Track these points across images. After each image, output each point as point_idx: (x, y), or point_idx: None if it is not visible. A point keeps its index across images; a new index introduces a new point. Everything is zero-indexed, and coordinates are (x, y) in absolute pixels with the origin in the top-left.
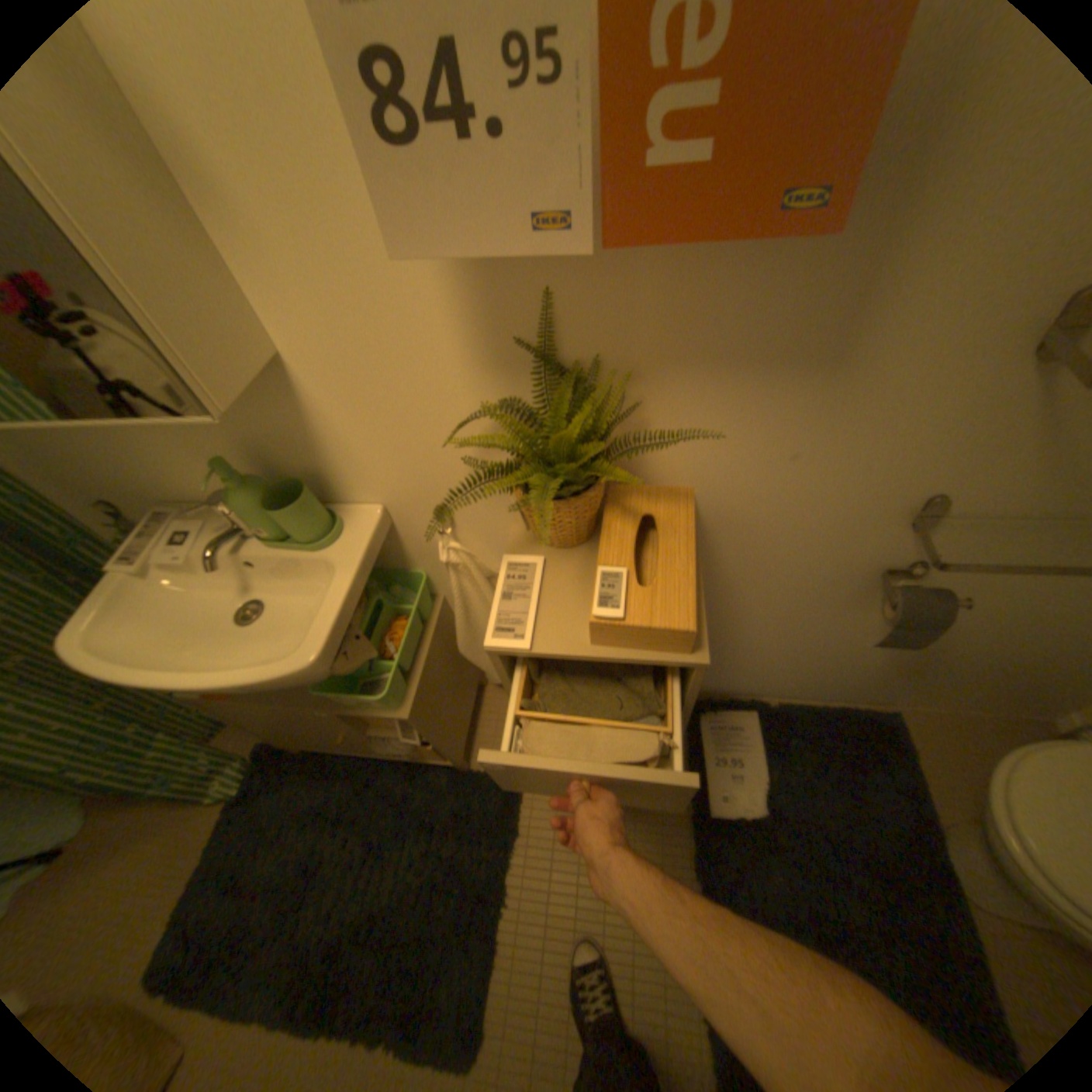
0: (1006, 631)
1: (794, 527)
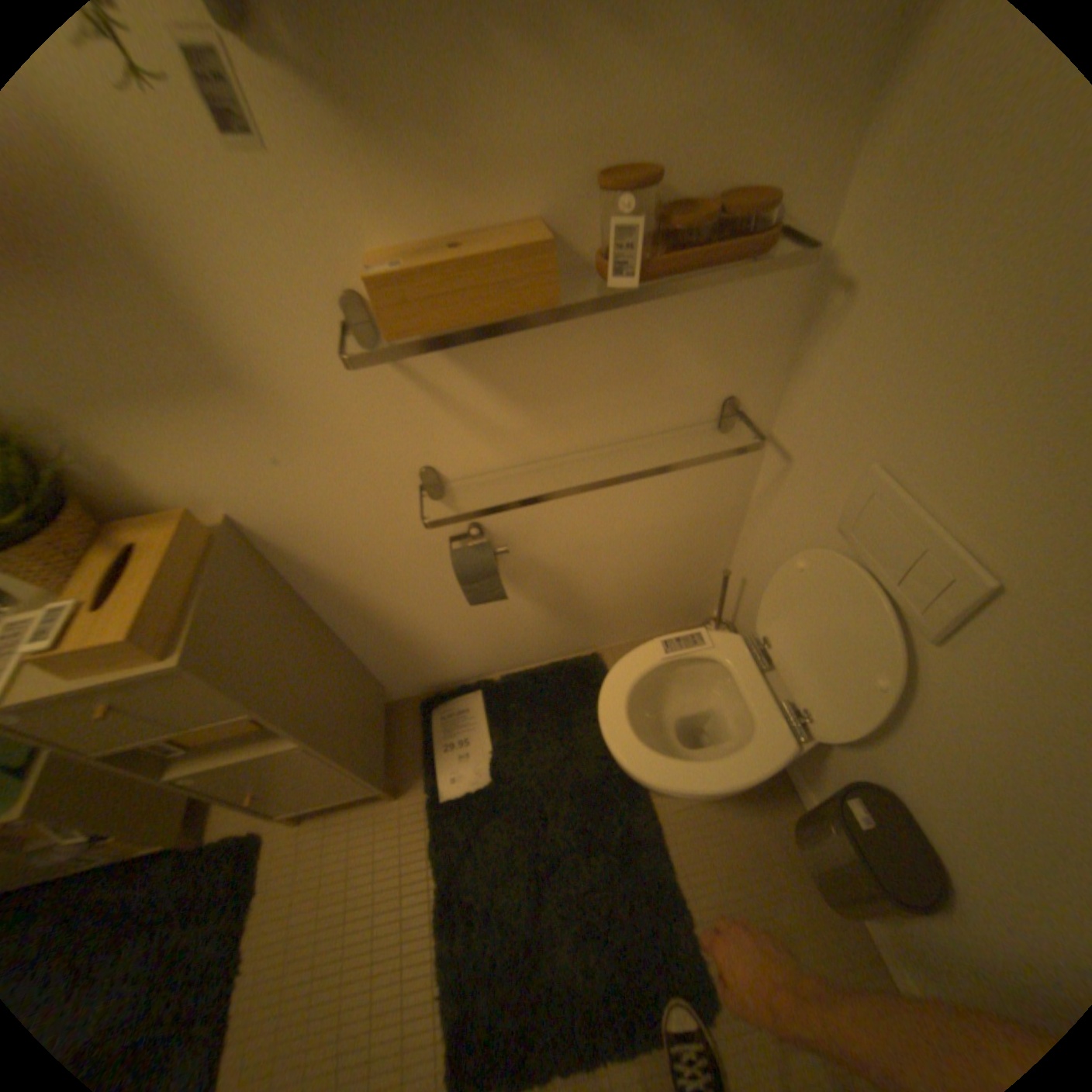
0: (596, 562)
1: (341, 521)
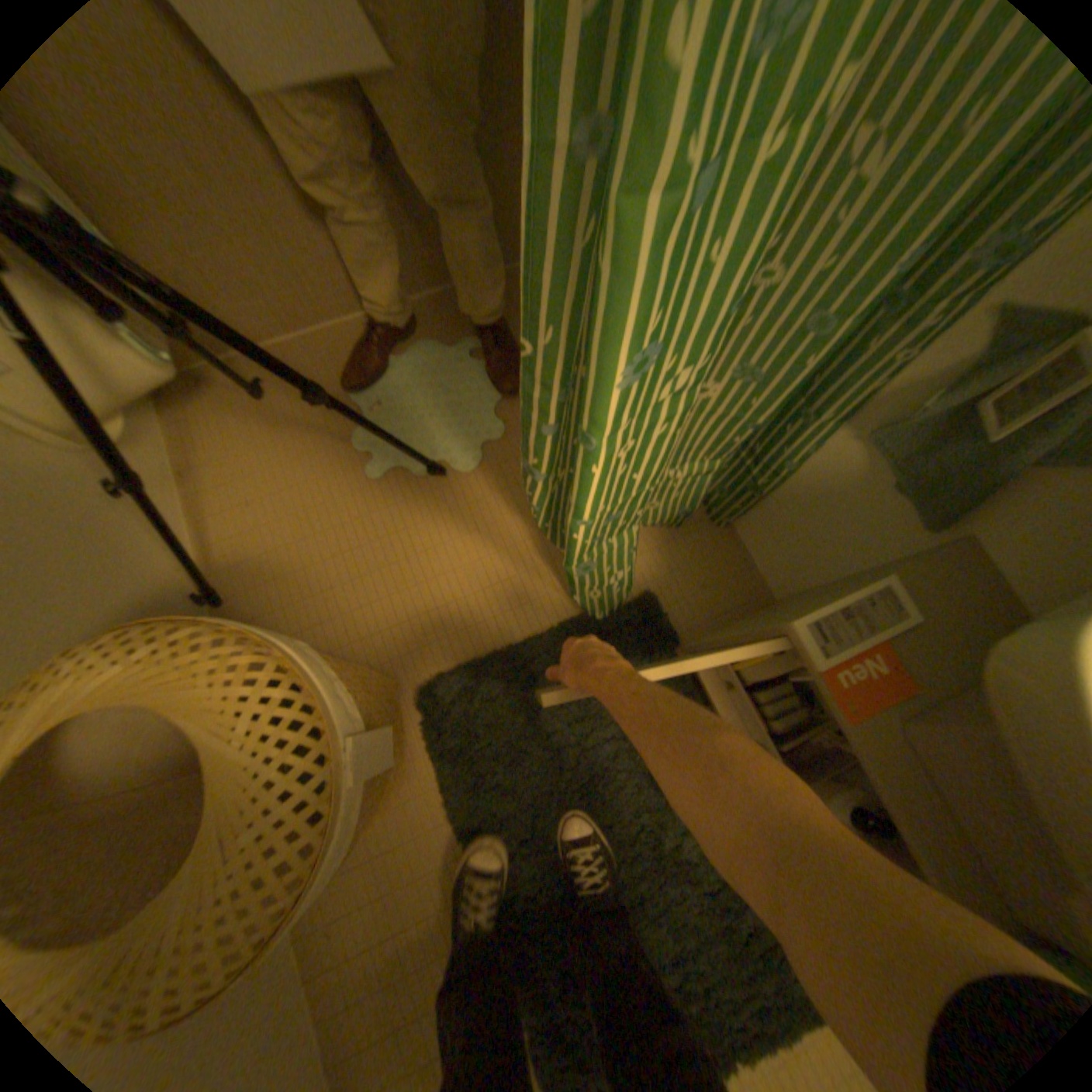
0: None
1: None
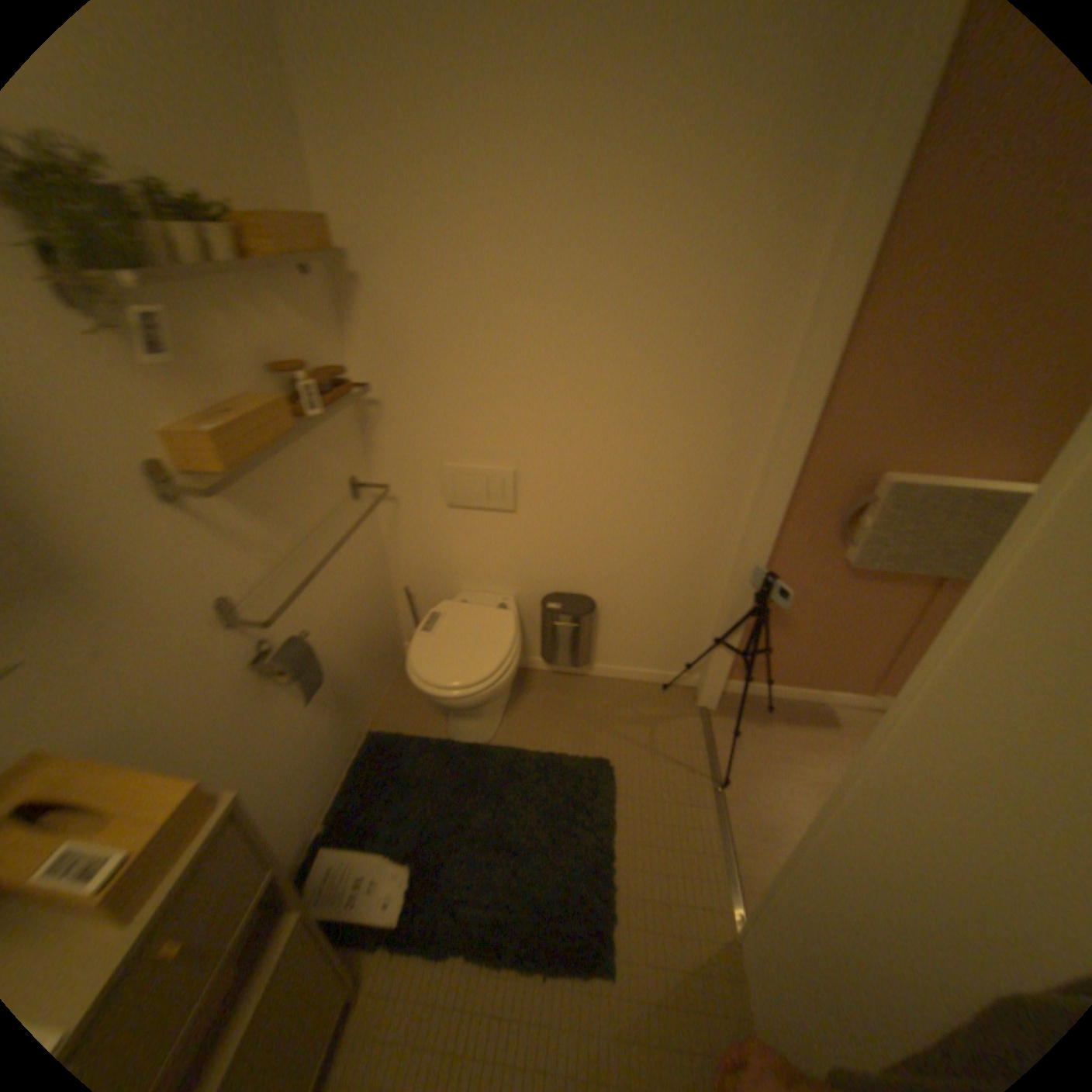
0: (338, 637)
1: (165, 698)
